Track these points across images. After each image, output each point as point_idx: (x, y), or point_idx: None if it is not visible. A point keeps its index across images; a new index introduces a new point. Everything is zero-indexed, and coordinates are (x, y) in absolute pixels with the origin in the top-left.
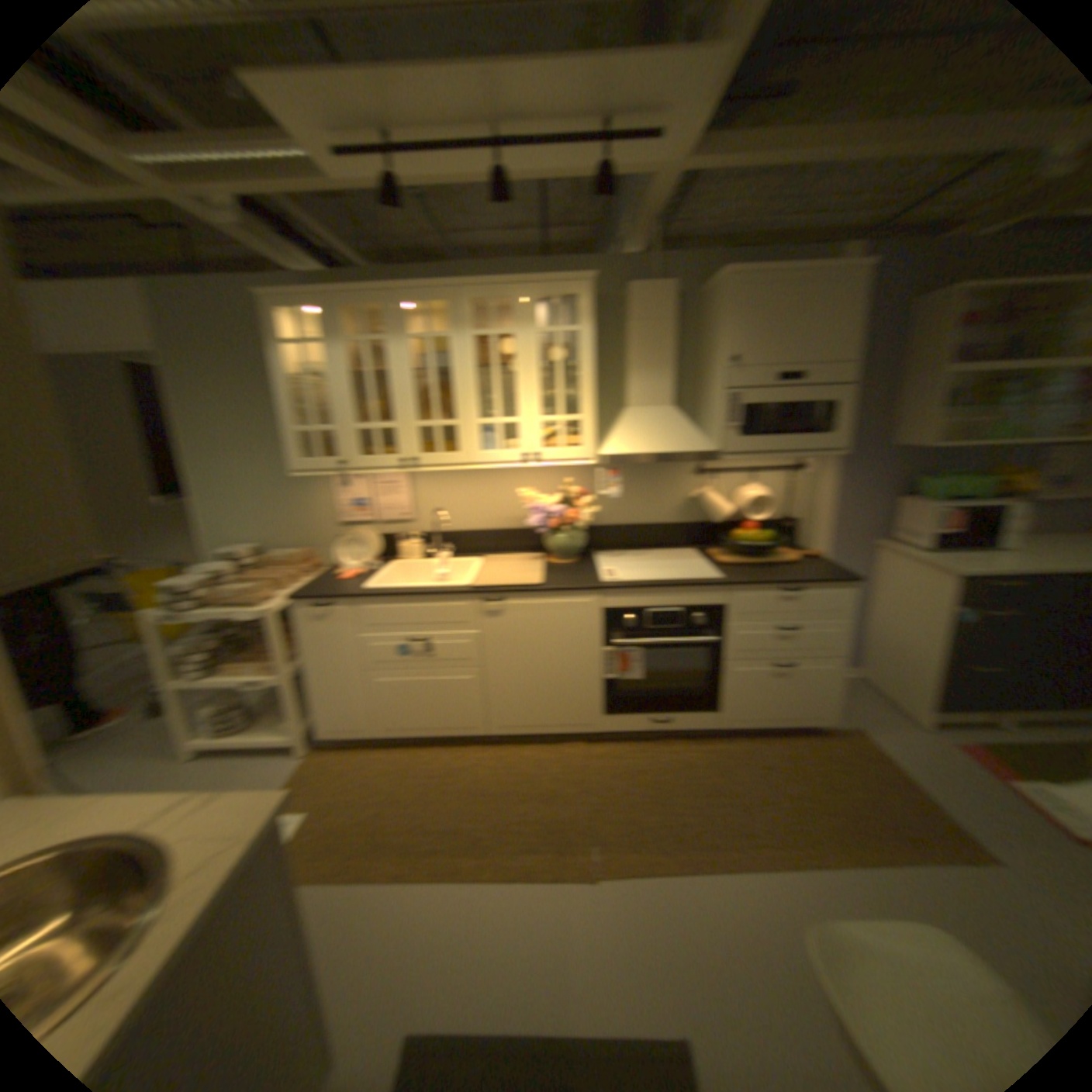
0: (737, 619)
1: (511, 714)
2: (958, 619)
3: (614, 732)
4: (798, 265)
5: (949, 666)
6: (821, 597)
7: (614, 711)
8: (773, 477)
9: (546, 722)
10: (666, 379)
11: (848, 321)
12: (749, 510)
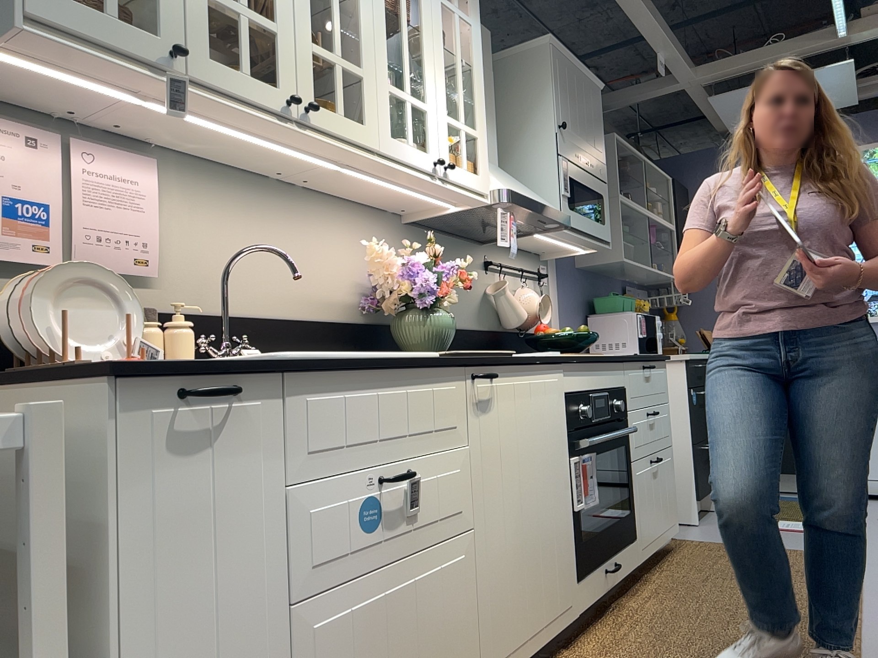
0: (631, 403)
1: (502, 628)
2: (691, 400)
3: (583, 611)
4: (577, 63)
5: (695, 447)
6: (657, 376)
7: (582, 570)
8: (528, 284)
9: (534, 624)
10: (492, 133)
11: (599, 127)
12: (530, 314)
